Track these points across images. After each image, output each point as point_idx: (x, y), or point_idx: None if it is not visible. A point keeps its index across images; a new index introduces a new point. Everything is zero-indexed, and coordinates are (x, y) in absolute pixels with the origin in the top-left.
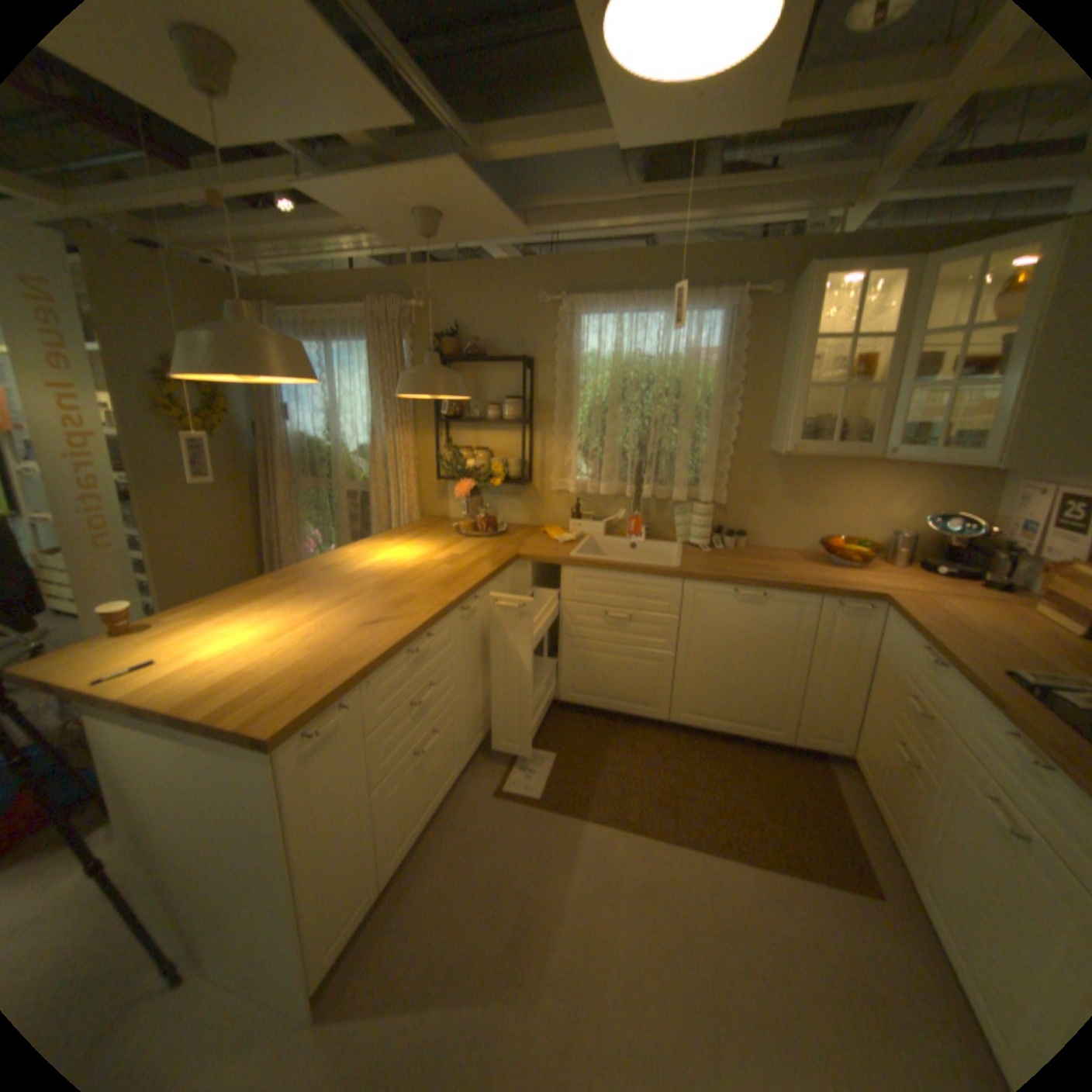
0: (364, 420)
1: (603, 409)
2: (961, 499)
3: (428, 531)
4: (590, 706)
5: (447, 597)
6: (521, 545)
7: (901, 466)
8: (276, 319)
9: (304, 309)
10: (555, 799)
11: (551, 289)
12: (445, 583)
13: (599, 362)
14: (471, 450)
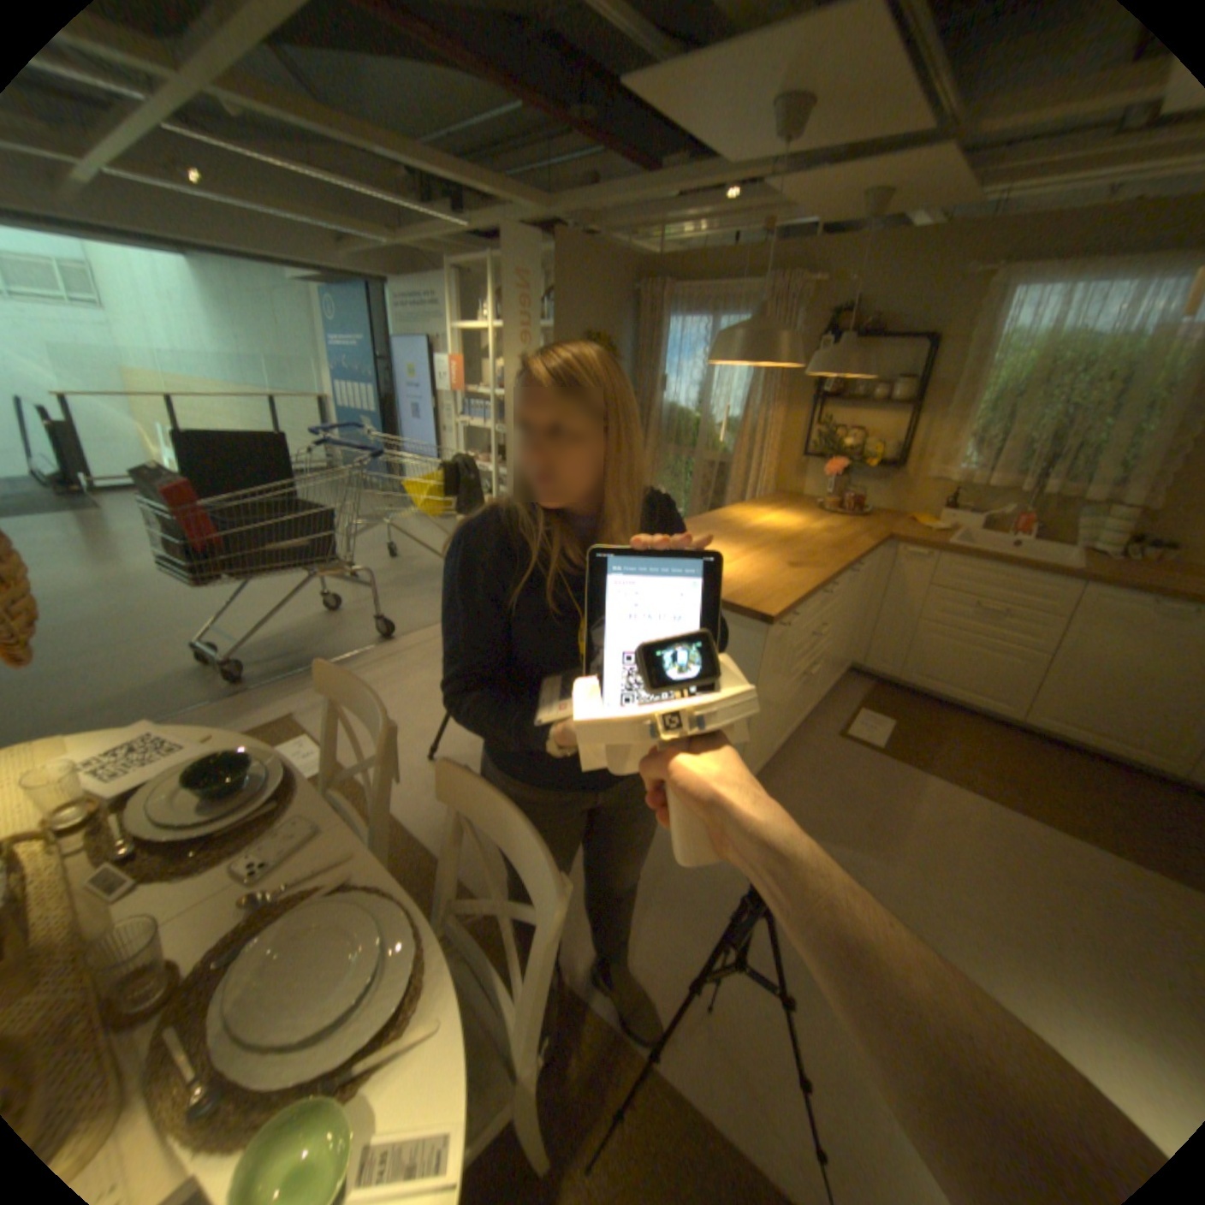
0: (738, 394)
1: (1017, 392)
2: None
3: (790, 504)
4: (933, 691)
5: (845, 558)
6: (891, 528)
7: None
8: (671, 296)
9: (701, 285)
10: (898, 752)
11: (983, 256)
12: (836, 548)
13: (1027, 339)
14: (843, 429)
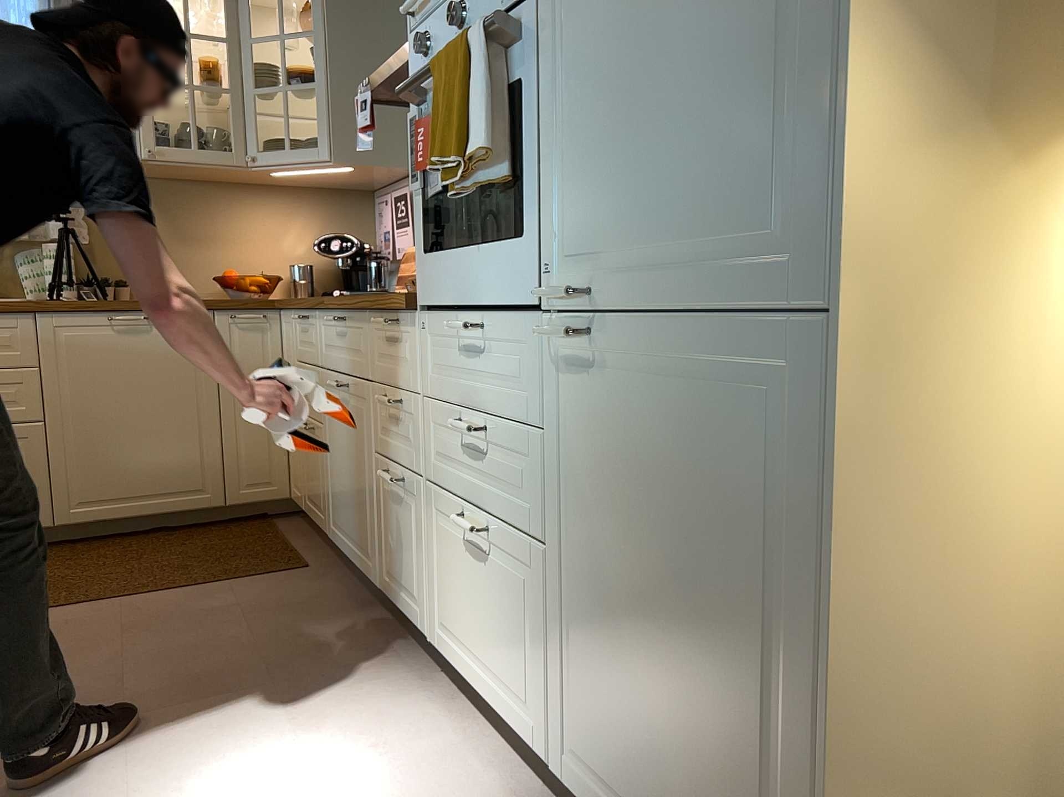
0: None
1: None
2: (343, 229)
3: None
4: None
5: None
6: None
7: (283, 196)
8: None
9: None
10: None
11: None
12: None
13: None
14: None
